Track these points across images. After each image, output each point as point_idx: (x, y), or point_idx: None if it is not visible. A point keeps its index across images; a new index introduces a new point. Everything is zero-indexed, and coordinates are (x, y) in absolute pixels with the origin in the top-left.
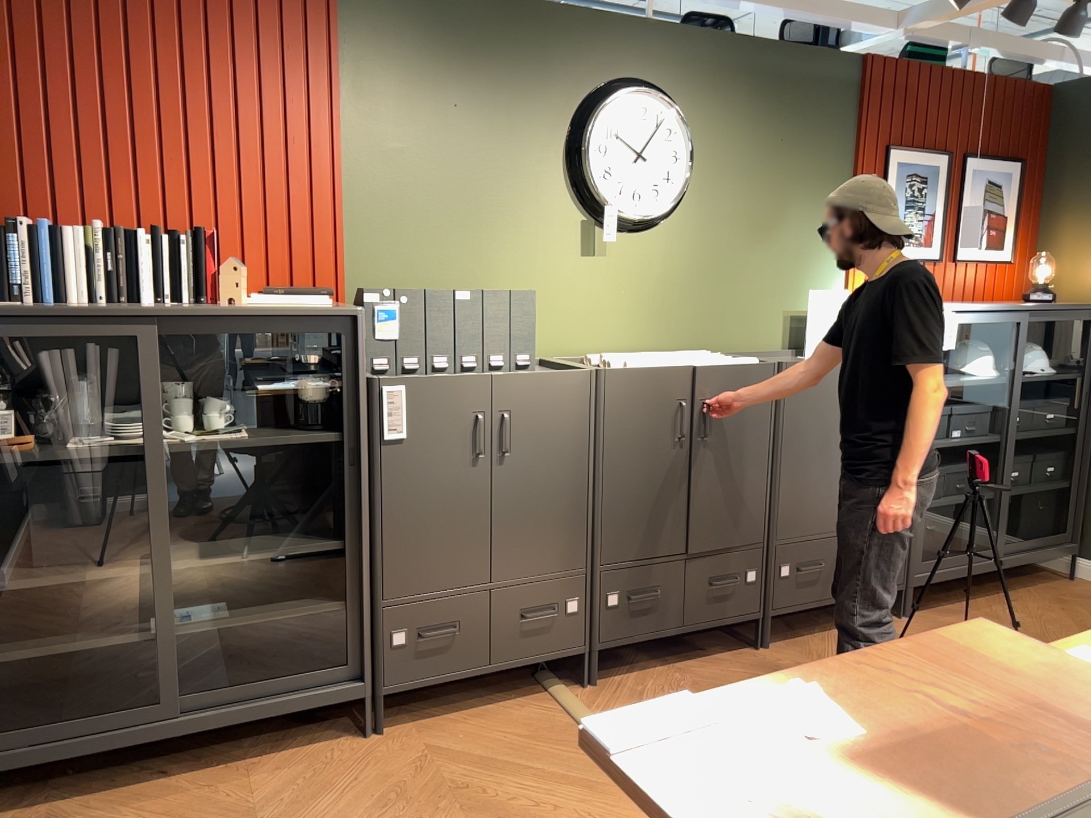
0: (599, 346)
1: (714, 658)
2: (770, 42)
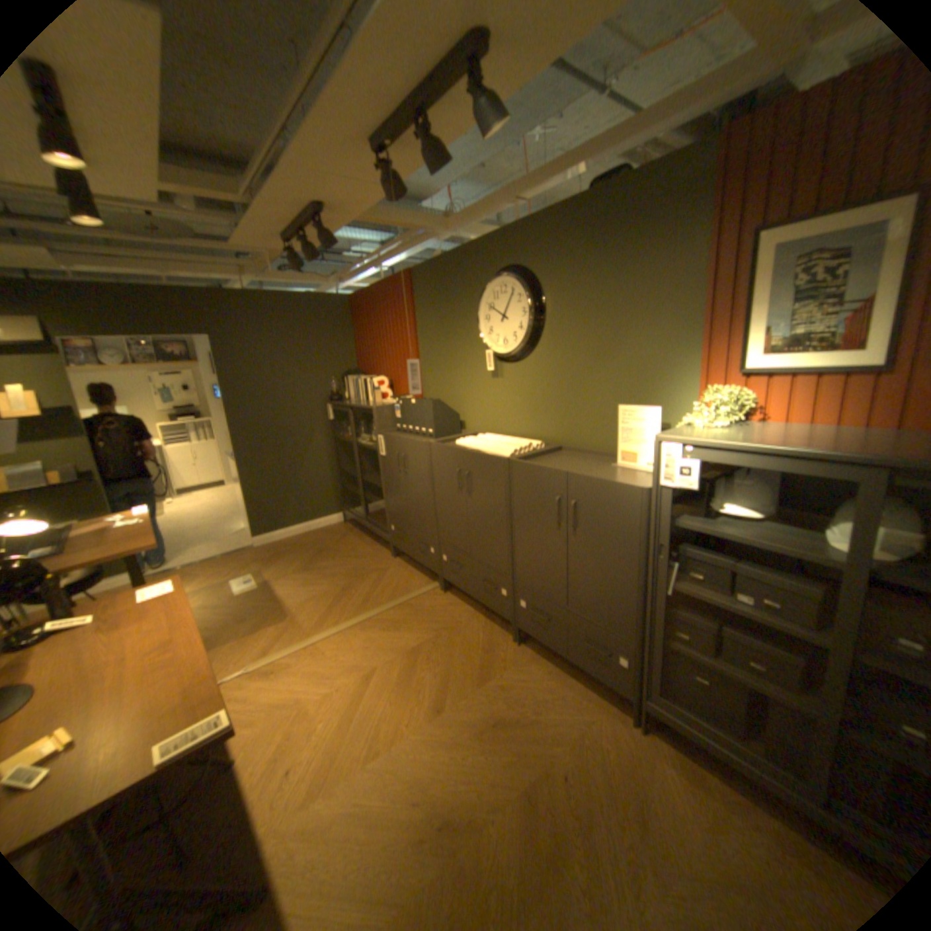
0: (502, 430)
1: (492, 626)
2: (600, 185)
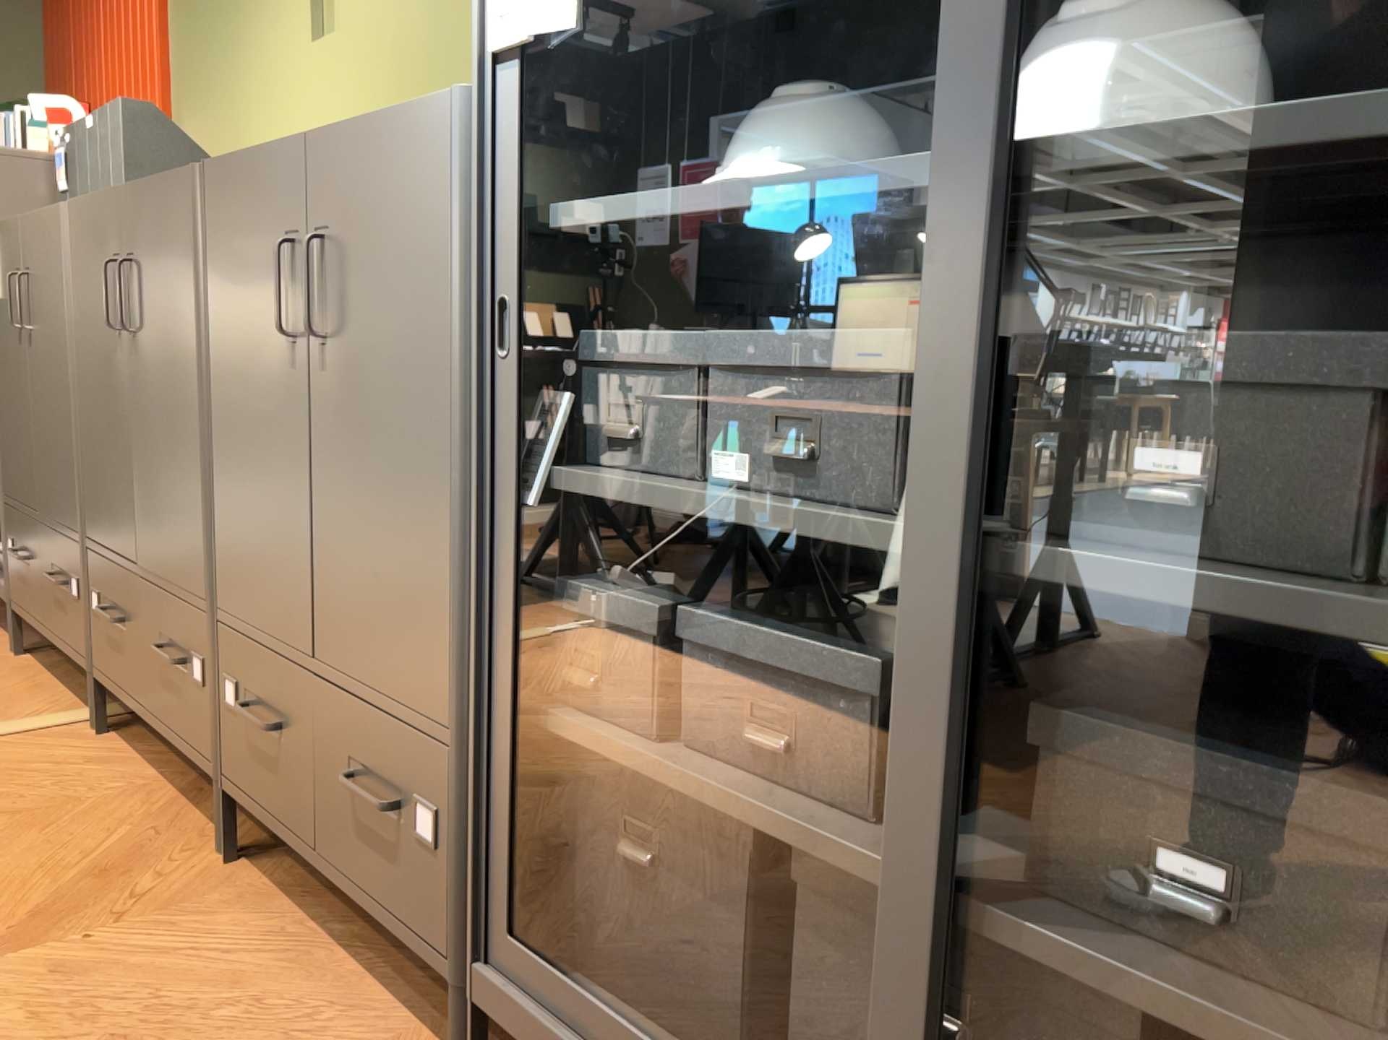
0: None
1: (185, 815)
2: None
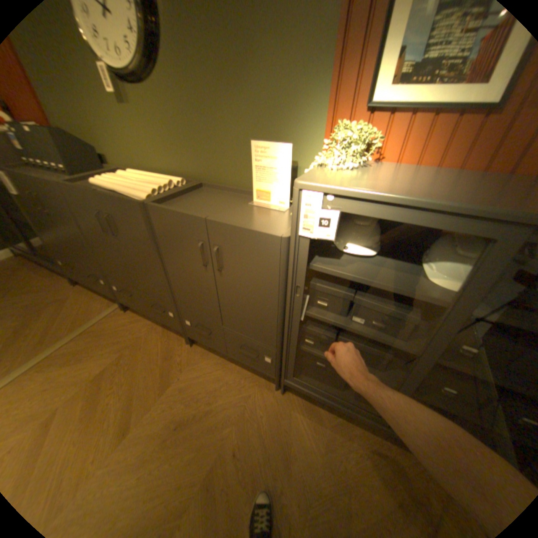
0: (145, 165)
1: (169, 333)
2: None
